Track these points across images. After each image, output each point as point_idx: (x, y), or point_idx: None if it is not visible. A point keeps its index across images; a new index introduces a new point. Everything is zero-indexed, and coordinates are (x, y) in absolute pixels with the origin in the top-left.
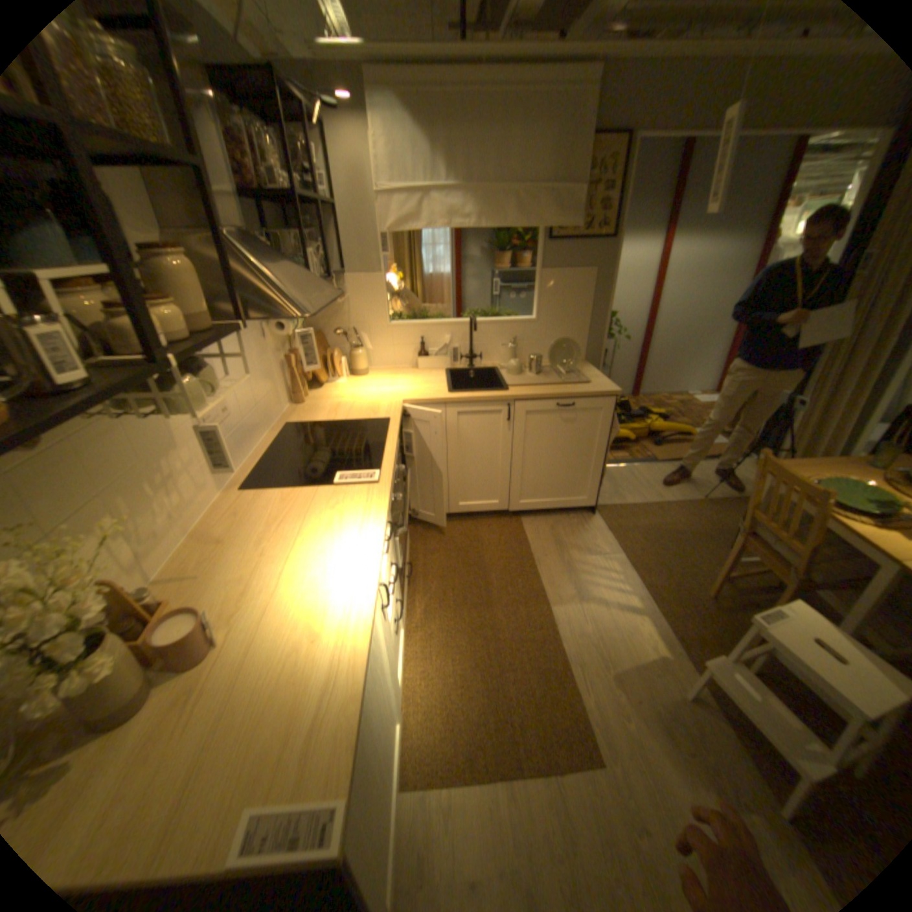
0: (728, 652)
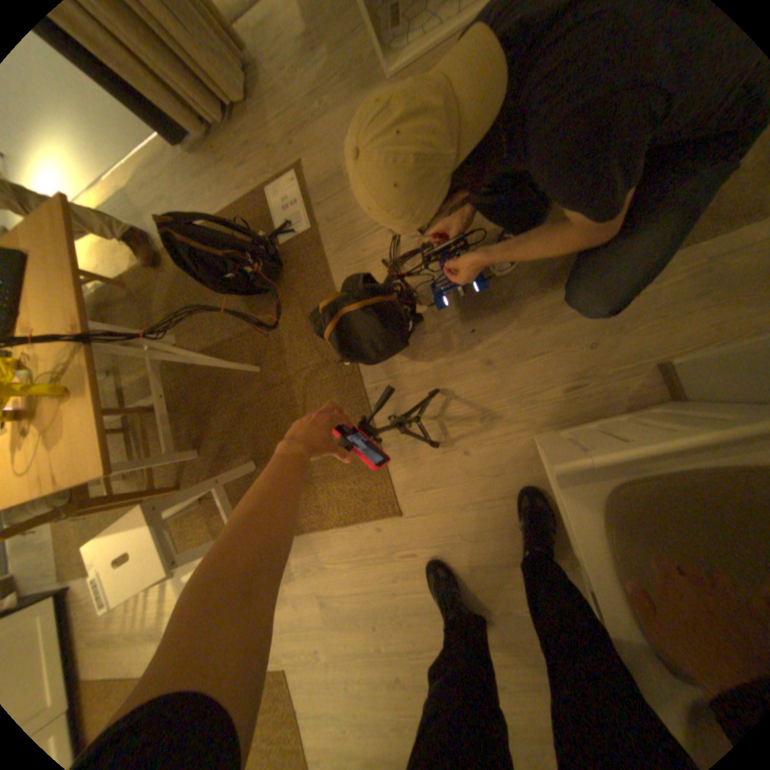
0: (184, 517)
